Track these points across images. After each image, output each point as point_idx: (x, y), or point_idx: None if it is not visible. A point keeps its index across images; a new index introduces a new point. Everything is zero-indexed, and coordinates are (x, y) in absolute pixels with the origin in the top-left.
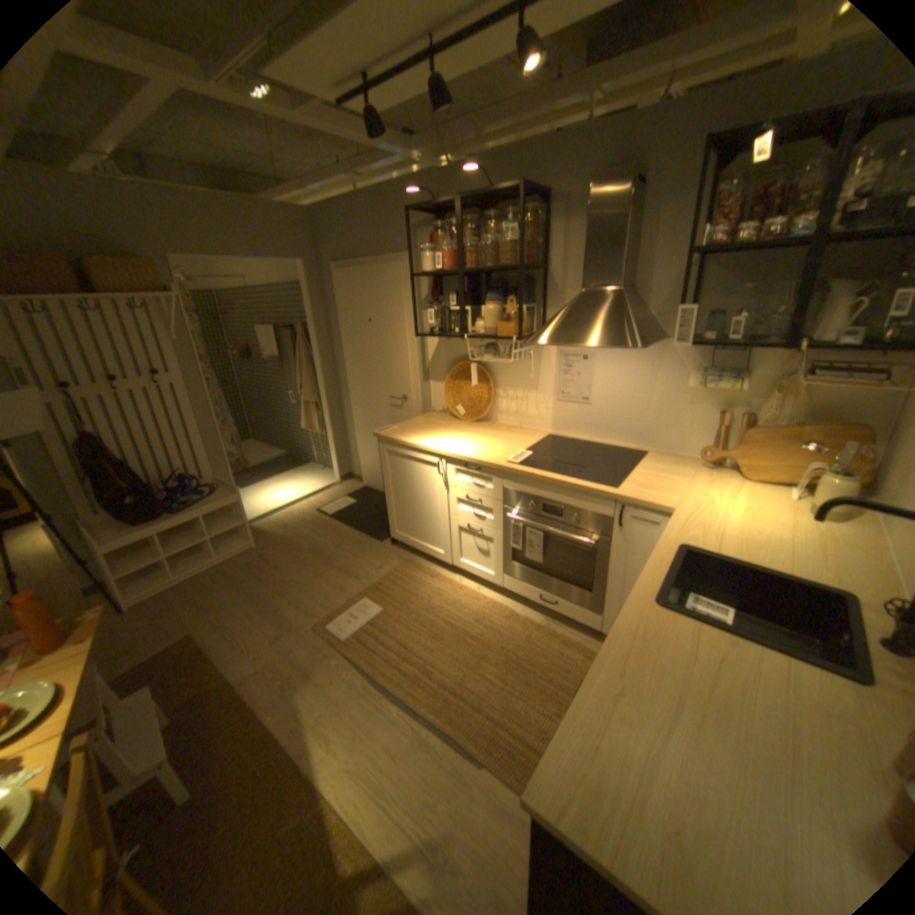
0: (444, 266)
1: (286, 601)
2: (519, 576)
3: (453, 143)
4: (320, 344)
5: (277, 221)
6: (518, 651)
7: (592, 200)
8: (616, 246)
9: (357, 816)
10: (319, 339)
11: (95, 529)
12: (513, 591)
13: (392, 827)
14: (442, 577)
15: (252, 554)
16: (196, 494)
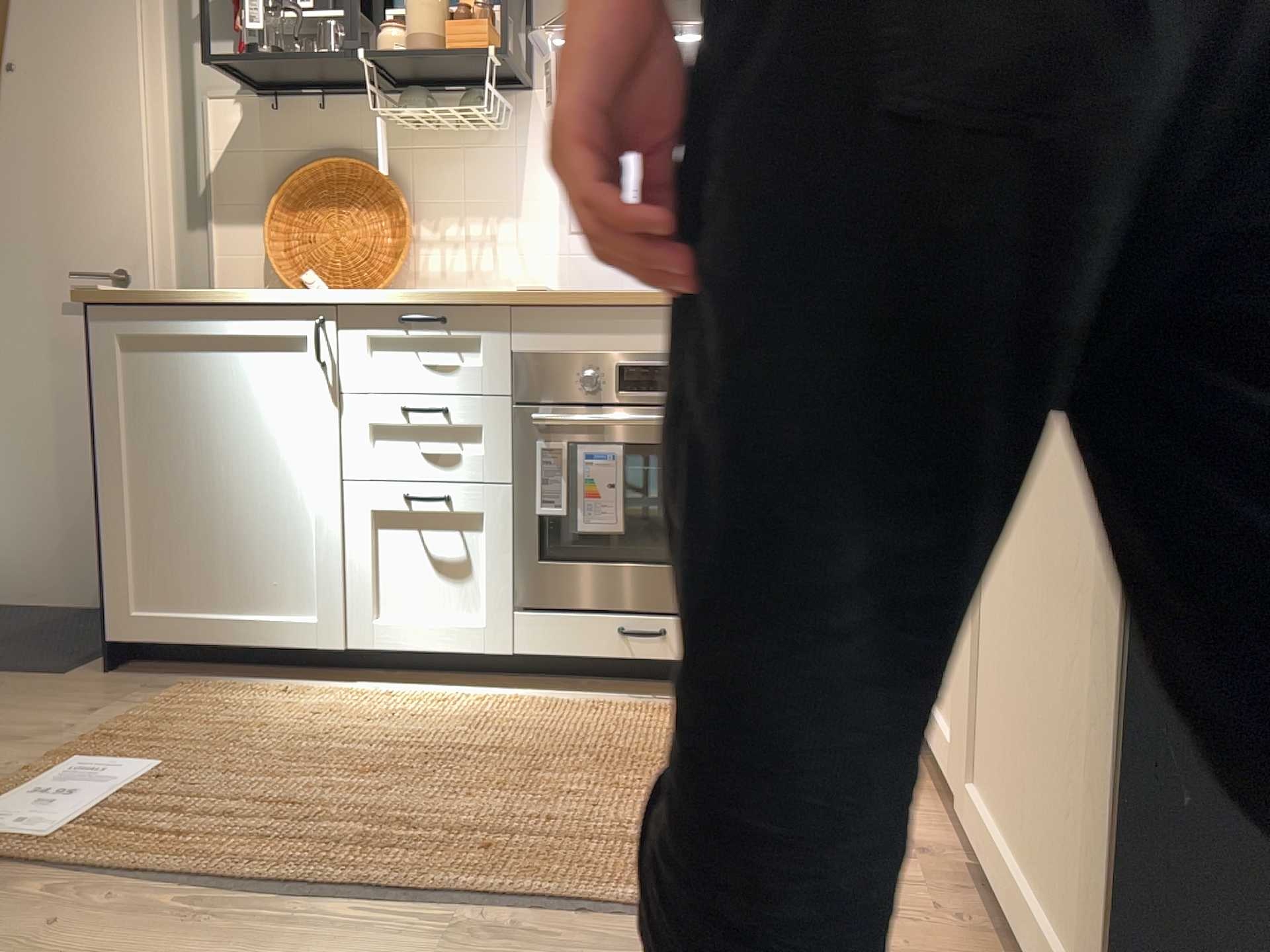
0: None
1: None
2: (556, 610)
3: None
4: None
5: None
6: (618, 746)
7: None
8: None
9: None
10: None
11: None
12: (545, 653)
13: None
14: (319, 691)
15: None
16: None
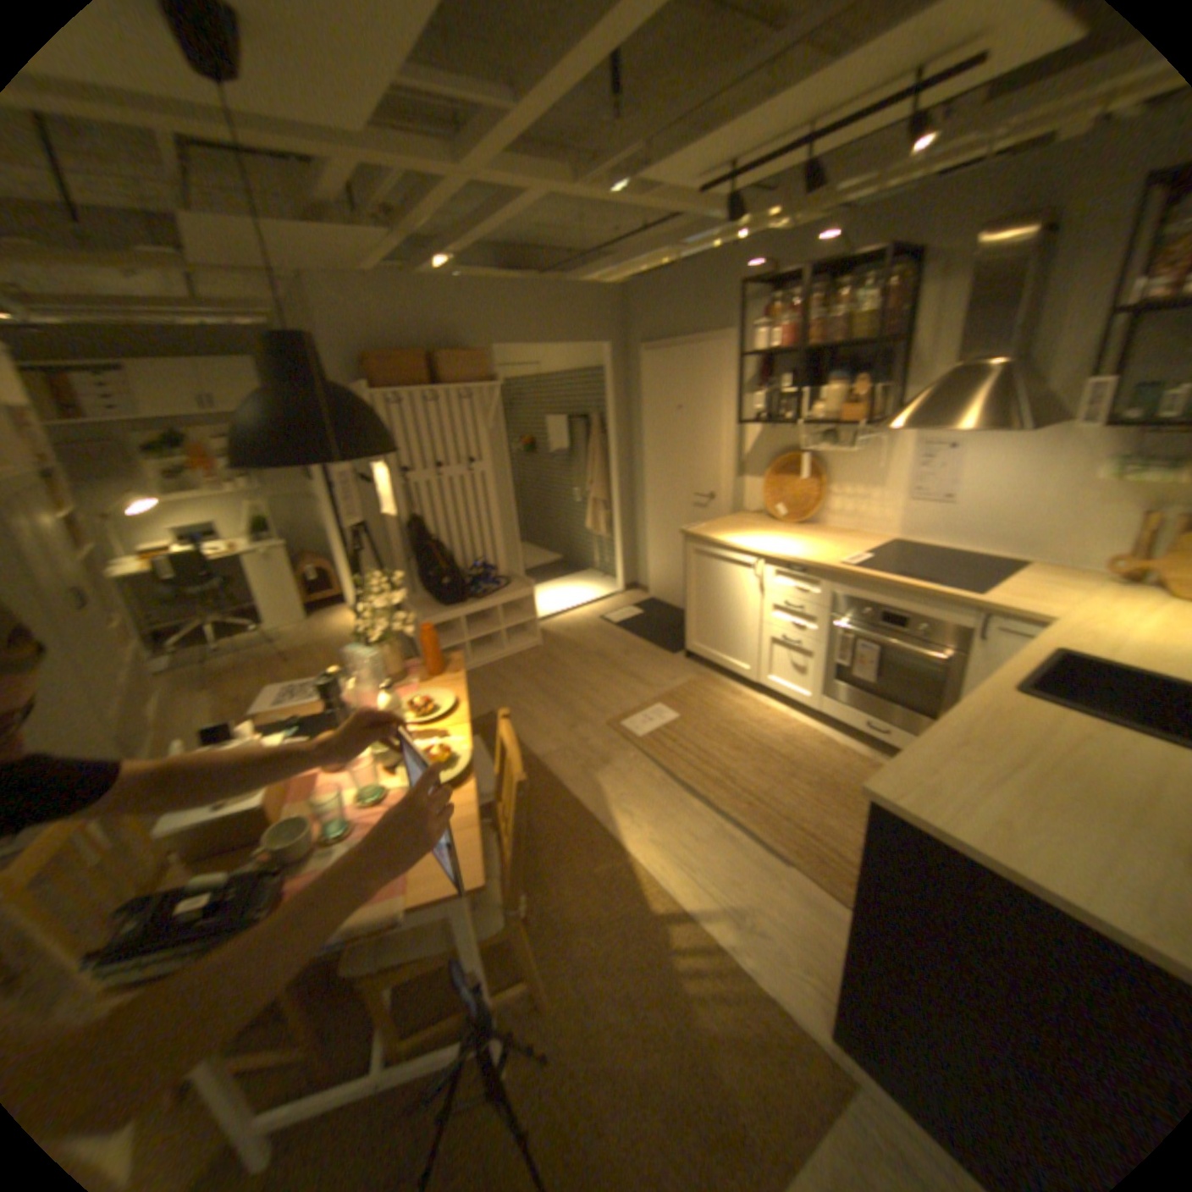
0: (779, 342)
1: (580, 696)
2: (843, 700)
3: (803, 199)
4: (617, 435)
5: (585, 301)
6: (837, 776)
7: (981, 258)
8: (1009, 309)
9: (666, 875)
10: (617, 429)
11: (416, 605)
12: (834, 716)
13: (700, 890)
14: (746, 695)
15: (541, 651)
16: (495, 584)
